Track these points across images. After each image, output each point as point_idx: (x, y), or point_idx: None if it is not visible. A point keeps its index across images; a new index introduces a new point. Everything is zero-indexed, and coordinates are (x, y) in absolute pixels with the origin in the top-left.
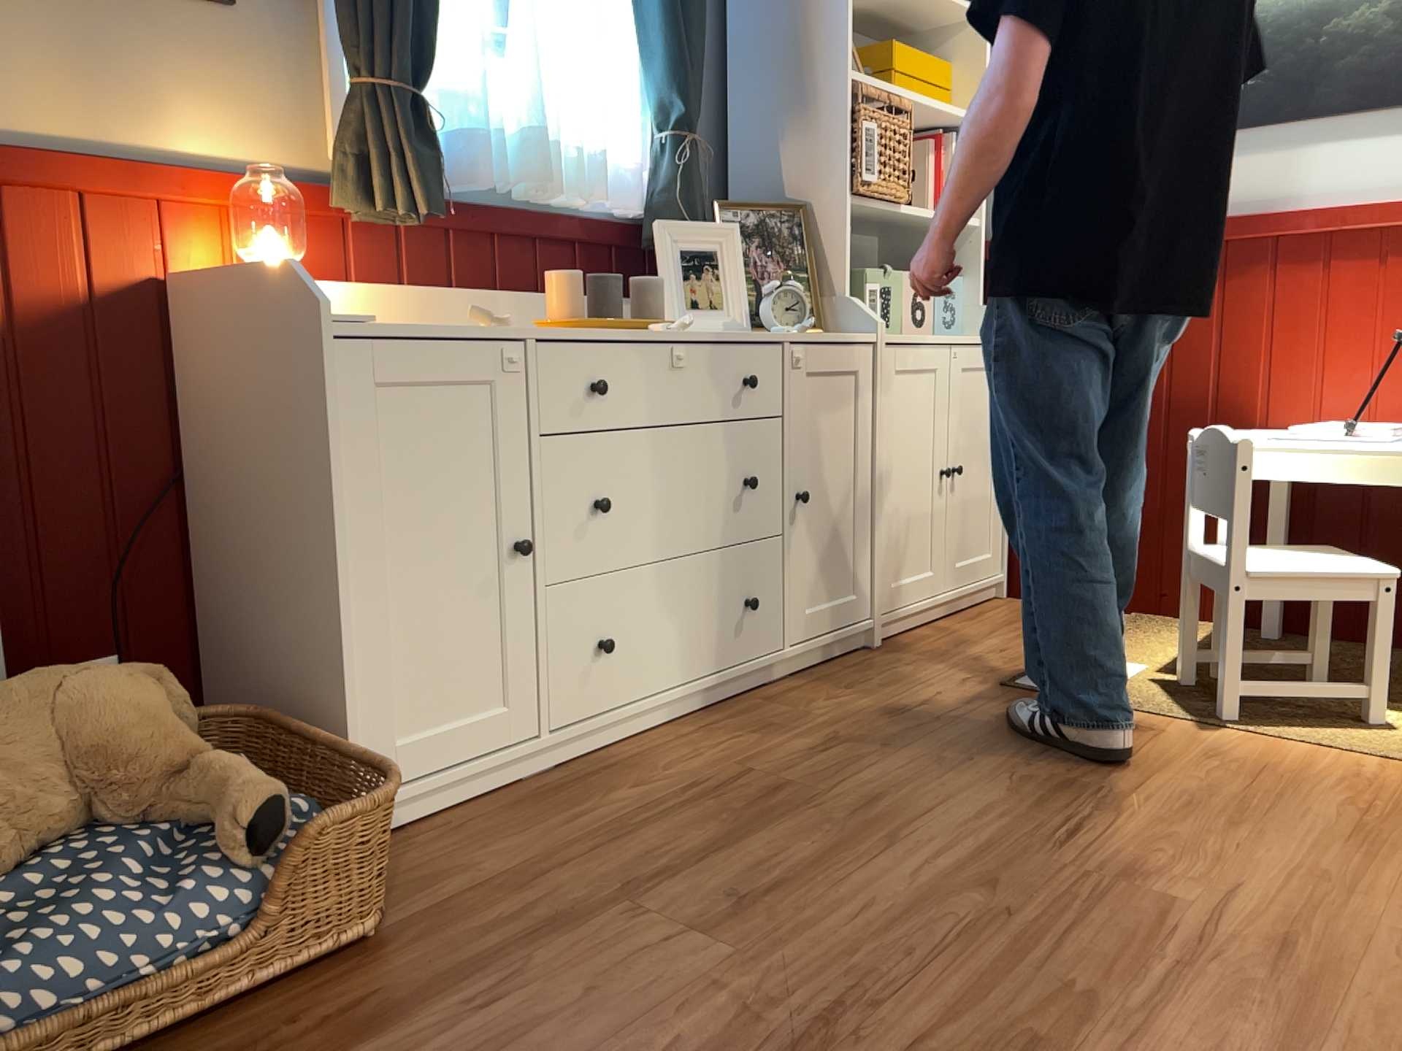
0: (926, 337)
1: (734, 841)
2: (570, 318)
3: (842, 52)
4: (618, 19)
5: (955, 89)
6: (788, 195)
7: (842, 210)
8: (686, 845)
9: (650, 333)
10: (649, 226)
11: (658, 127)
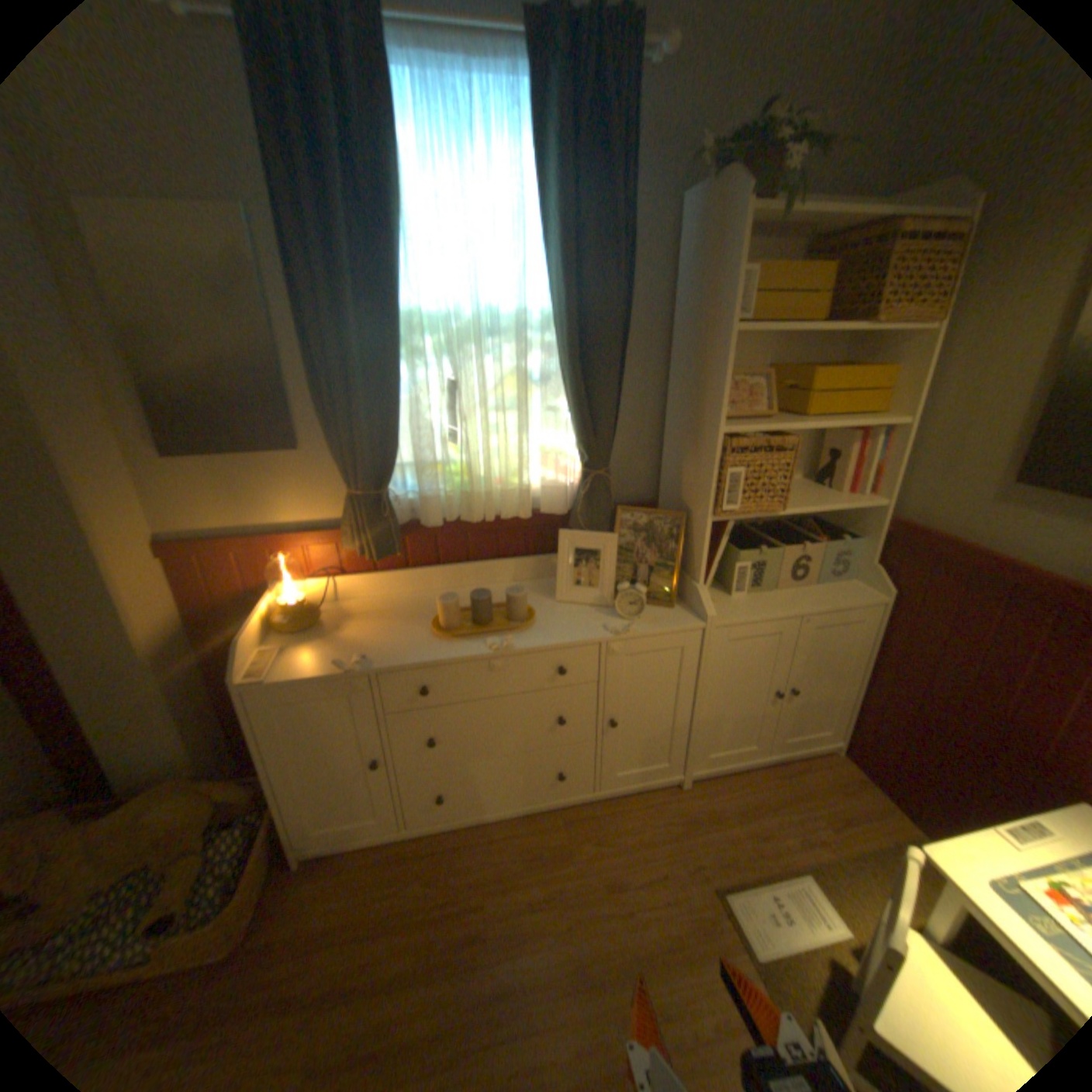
0: (791, 600)
1: (404, 987)
2: (442, 630)
3: (718, 415)
4: (556, 393)
5: (897, 387)
6: (683, 499)
7: (704, 528)
8: (385, 971)
9: (477, 653)
10: (571, 521)
11: (580, 461)
